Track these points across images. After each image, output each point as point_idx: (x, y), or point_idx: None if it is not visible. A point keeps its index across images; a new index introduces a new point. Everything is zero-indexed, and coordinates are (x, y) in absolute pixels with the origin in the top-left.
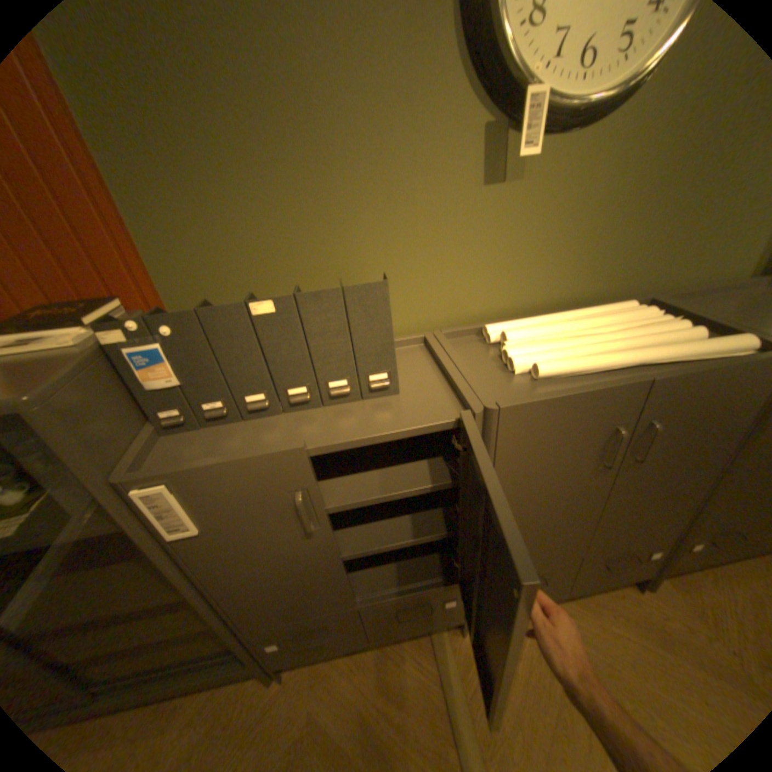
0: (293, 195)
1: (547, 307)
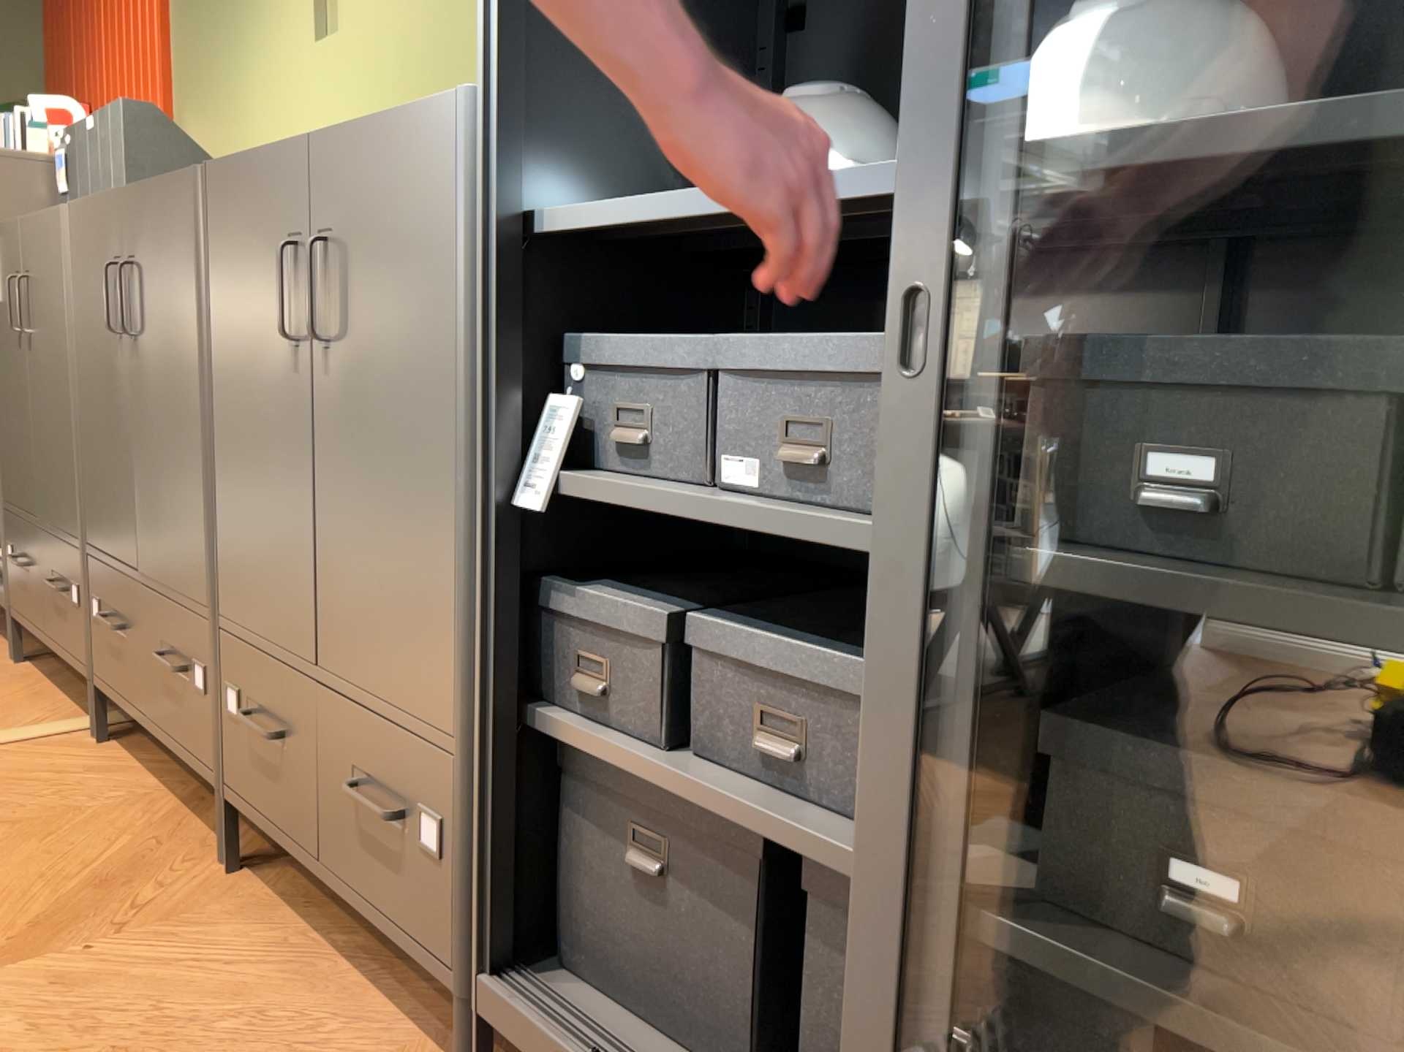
0: (229, 69)
1: None
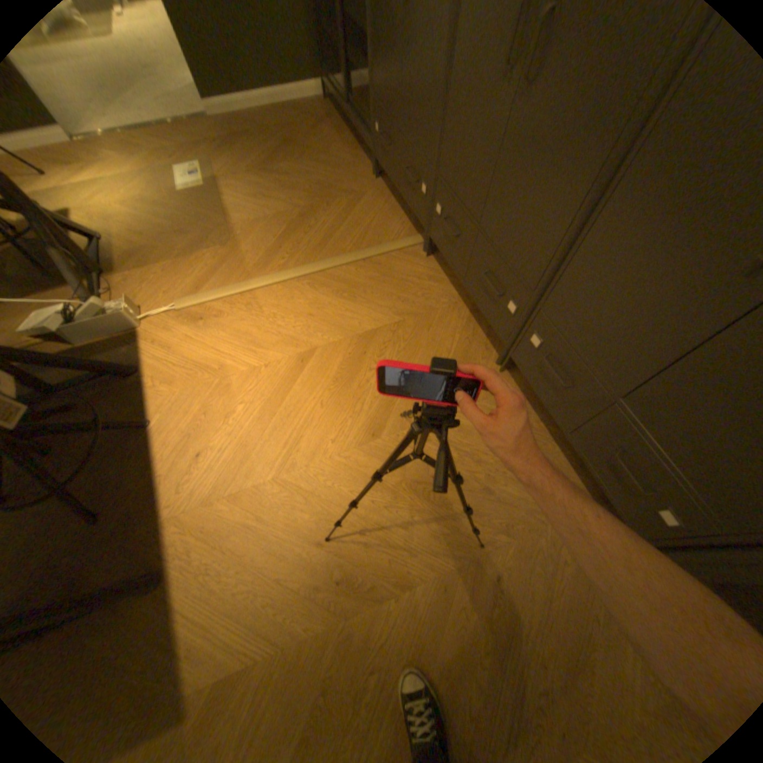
0: None
1: None
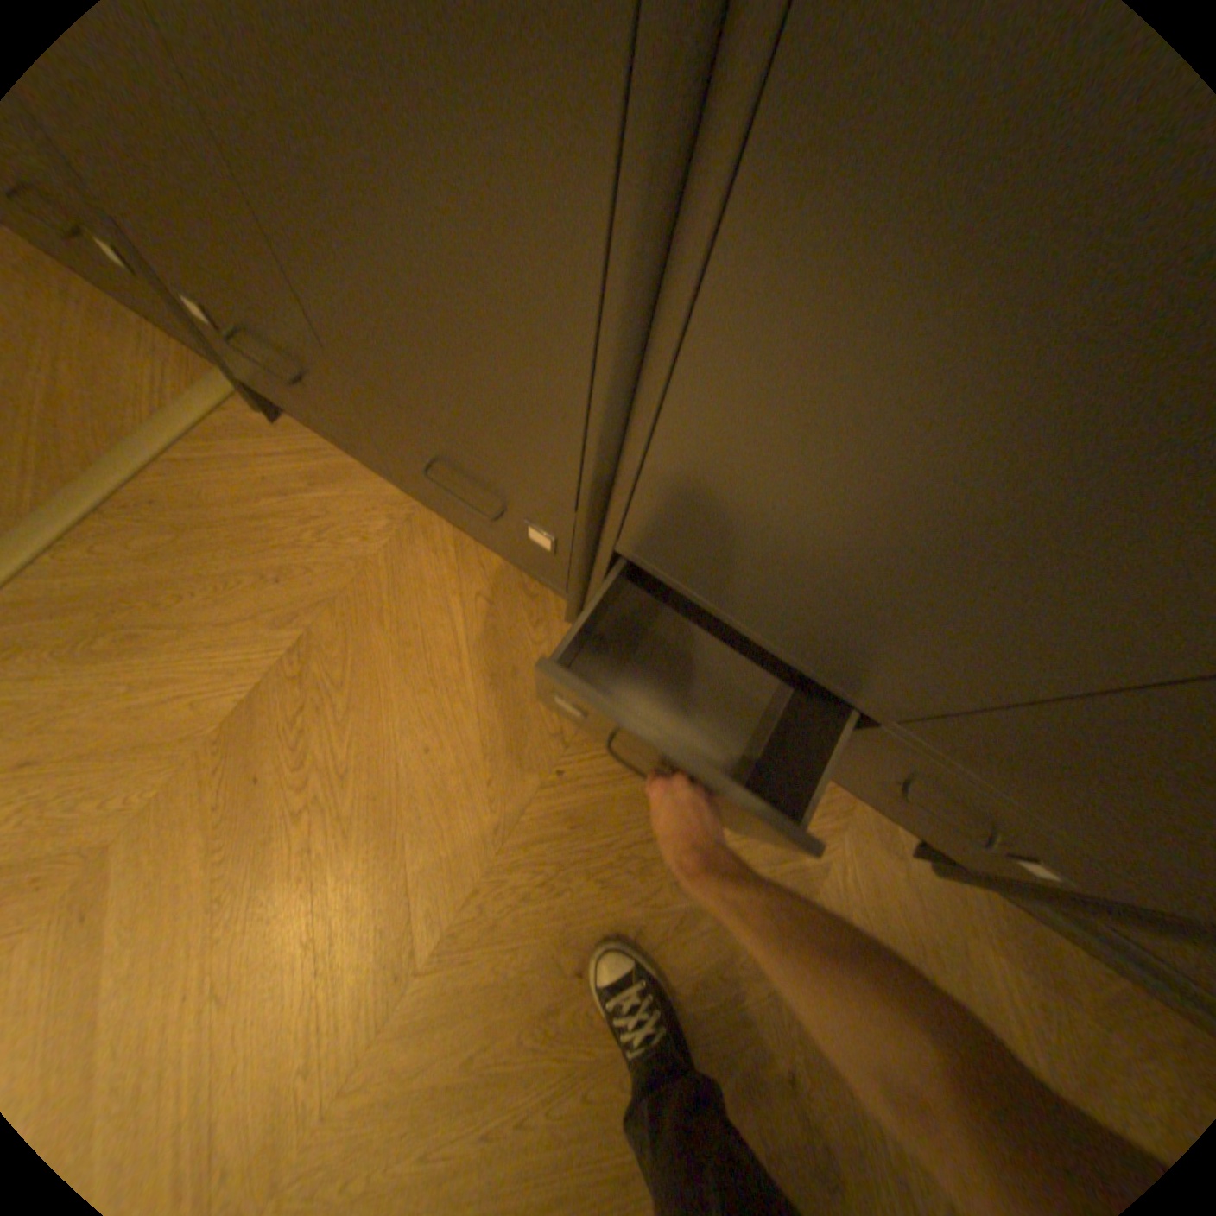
0: None
1: None
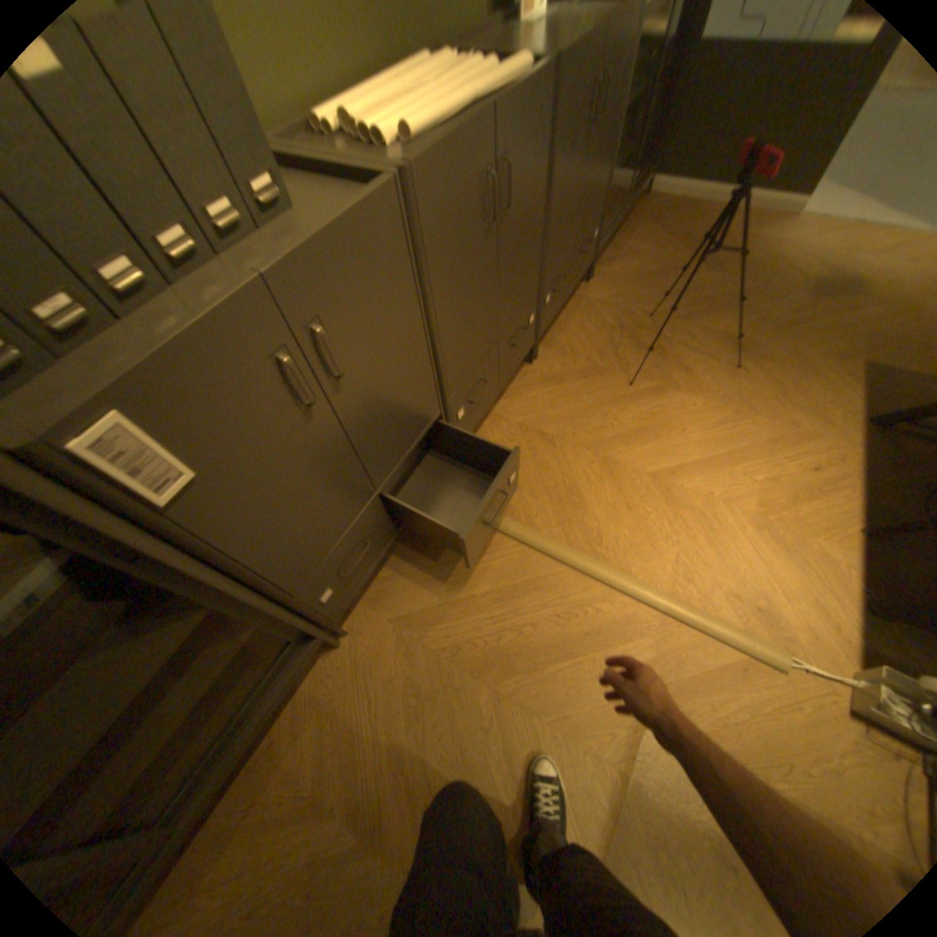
0: None
1: (353, 81)
